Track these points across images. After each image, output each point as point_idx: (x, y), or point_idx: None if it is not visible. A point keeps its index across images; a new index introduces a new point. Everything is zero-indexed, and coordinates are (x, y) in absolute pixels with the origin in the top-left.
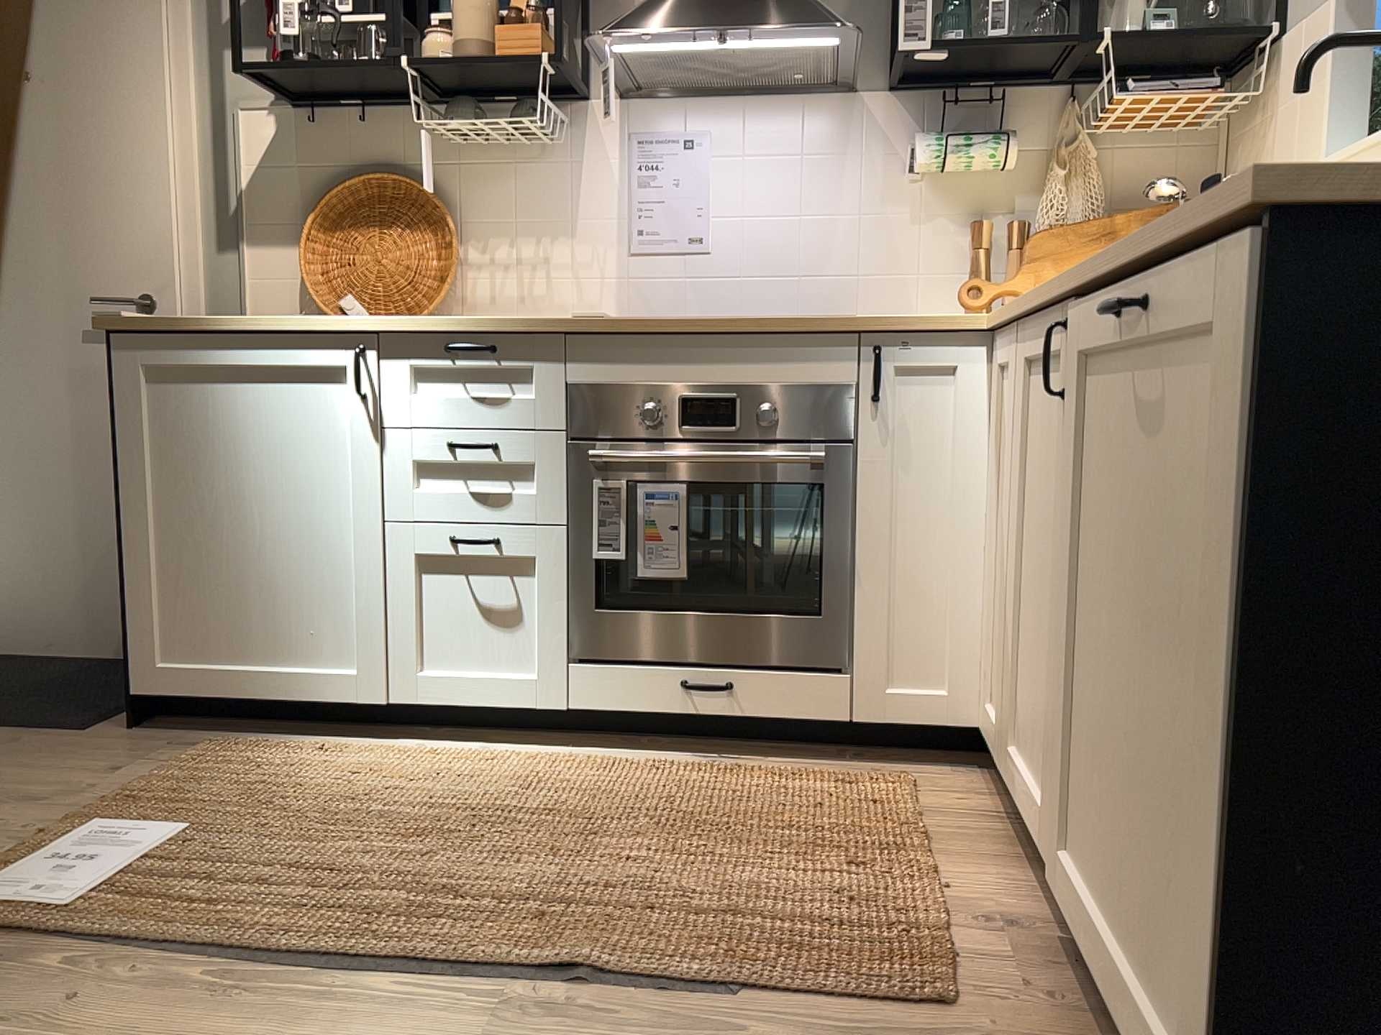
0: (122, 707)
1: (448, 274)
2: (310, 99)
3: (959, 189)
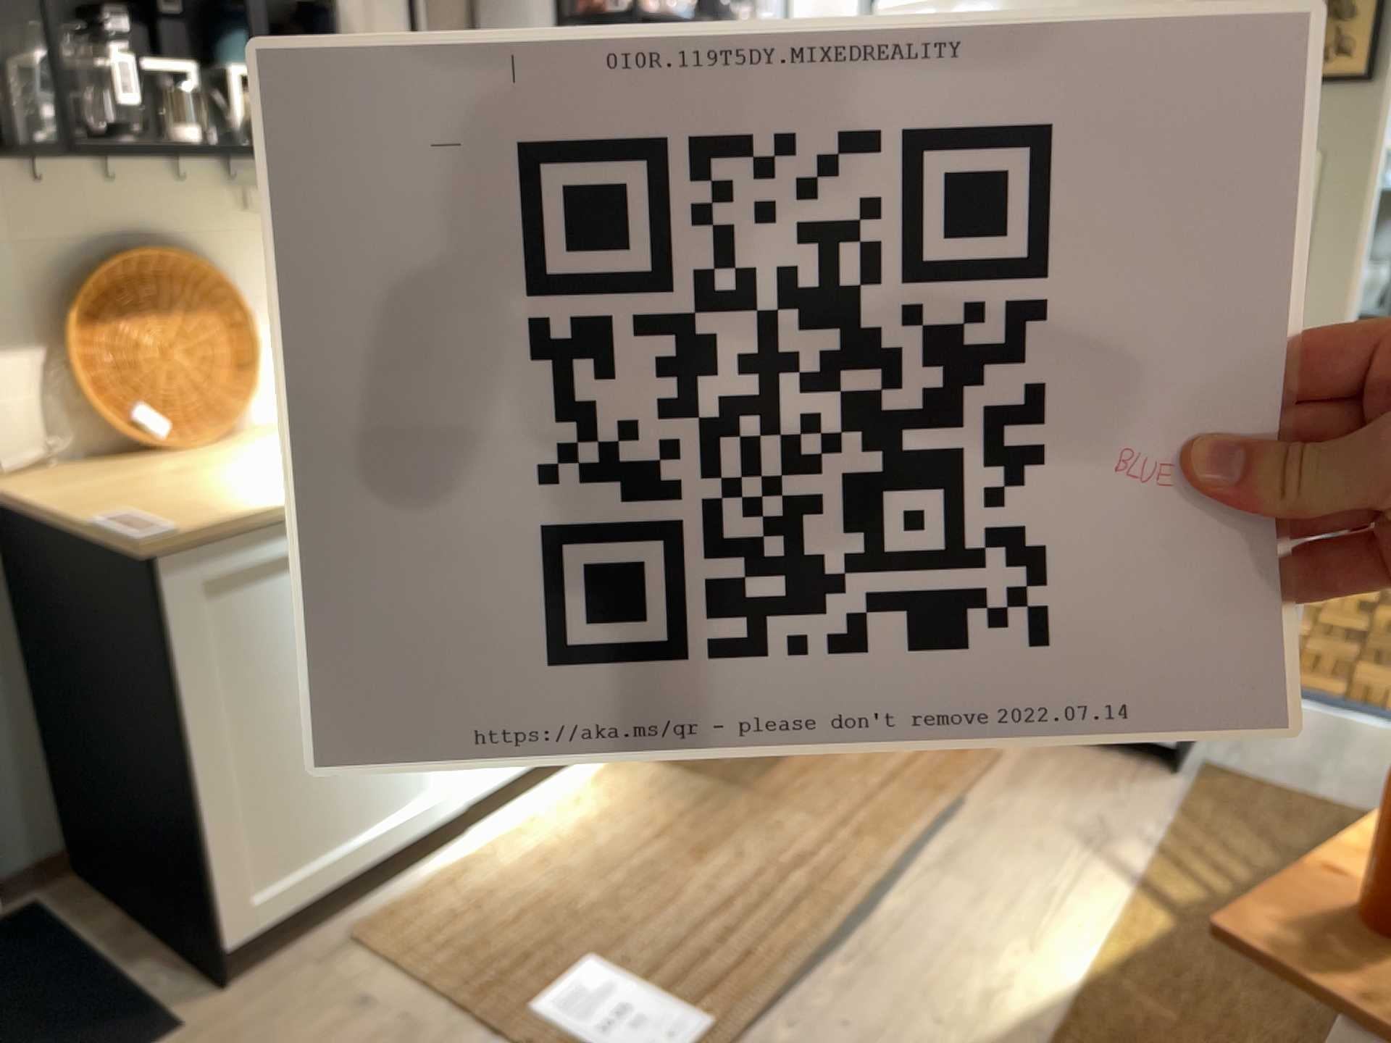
0: (122, 995)
1: (254, 361)
2: (29, 147)
3: None
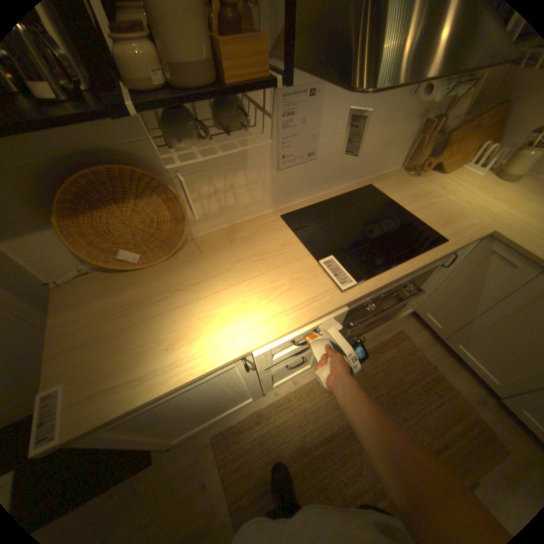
0: None
1: (184, 217)
2: None
3: (426, 98)
